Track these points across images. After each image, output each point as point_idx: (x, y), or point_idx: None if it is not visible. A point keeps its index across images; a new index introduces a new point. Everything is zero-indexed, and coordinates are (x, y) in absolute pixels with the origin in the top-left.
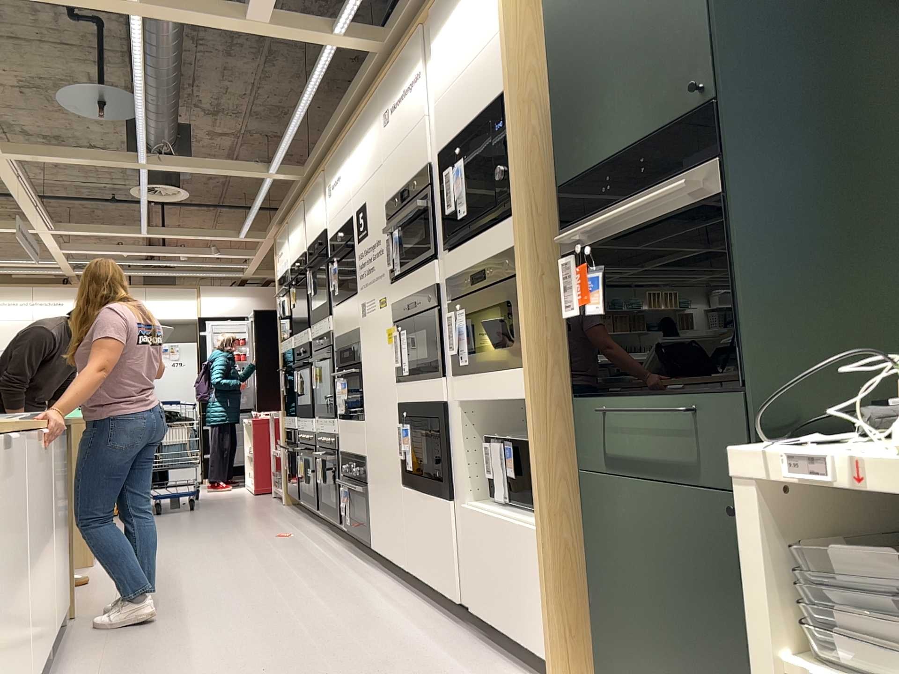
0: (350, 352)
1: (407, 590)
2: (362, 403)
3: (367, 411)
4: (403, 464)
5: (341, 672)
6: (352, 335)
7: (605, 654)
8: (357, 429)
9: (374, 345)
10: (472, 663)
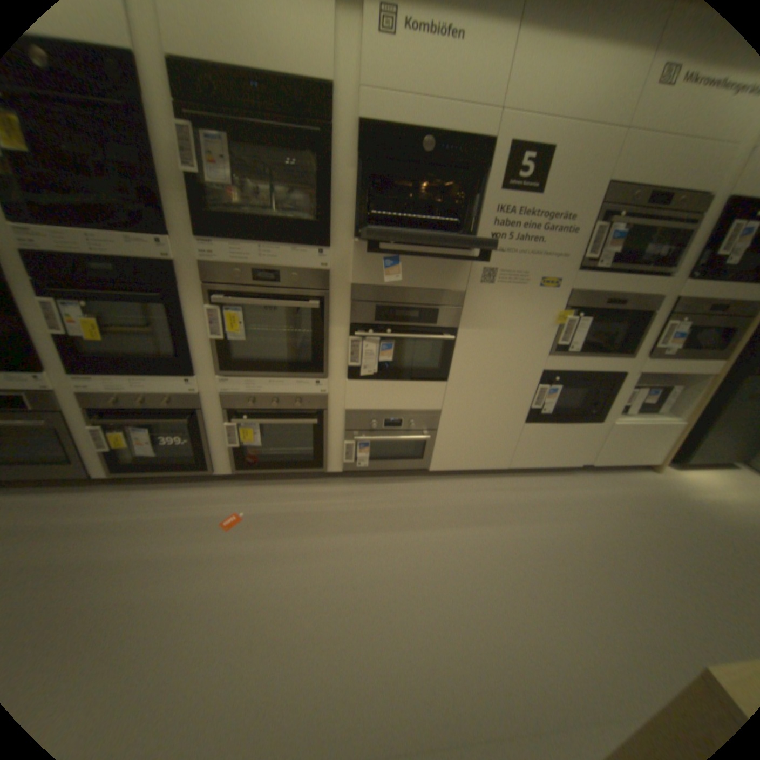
0: (425, 314)
1: (498, 479)
2: (444, 365)
3: (460, 374)
4: (536, 410)
5: (650, 535)
6: (438, 296)
7: (693, 452)
8: (422, 388)
9: (509, 318)
10: (625, 485)
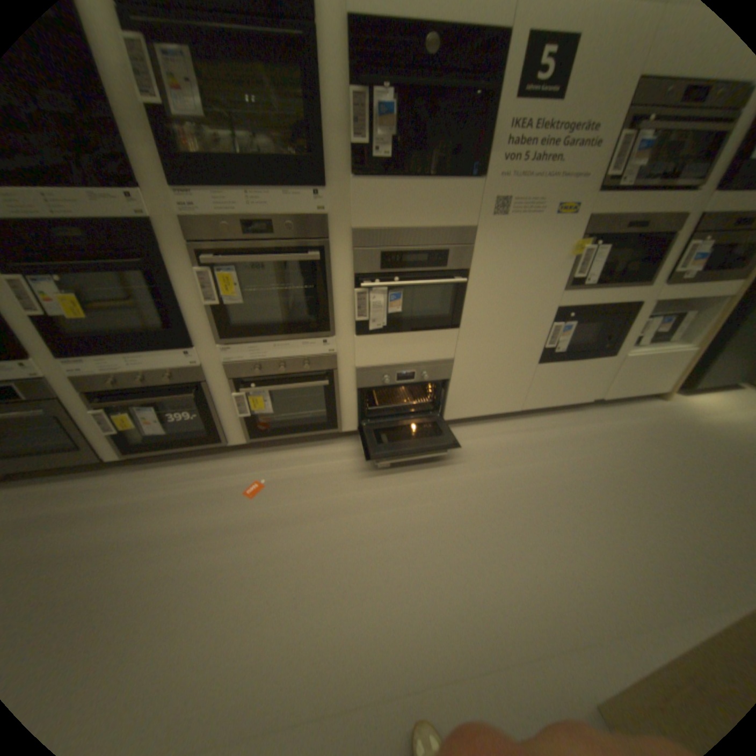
0: (435, 256)
1: (511, 421)
2: (456, 311)
3: (473, 319)
4: (550, 349)
5: (662, 460)
6: (448, 234)
7: (702, 377)
8: (434, 337)
9: (524, 253)
10: (635, 415)
